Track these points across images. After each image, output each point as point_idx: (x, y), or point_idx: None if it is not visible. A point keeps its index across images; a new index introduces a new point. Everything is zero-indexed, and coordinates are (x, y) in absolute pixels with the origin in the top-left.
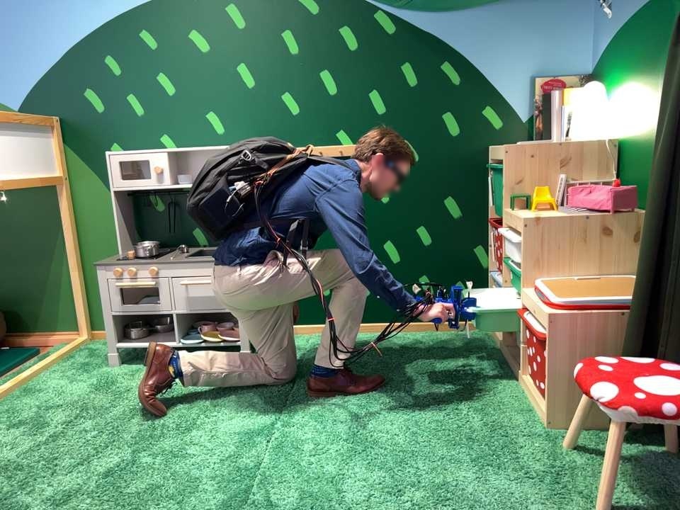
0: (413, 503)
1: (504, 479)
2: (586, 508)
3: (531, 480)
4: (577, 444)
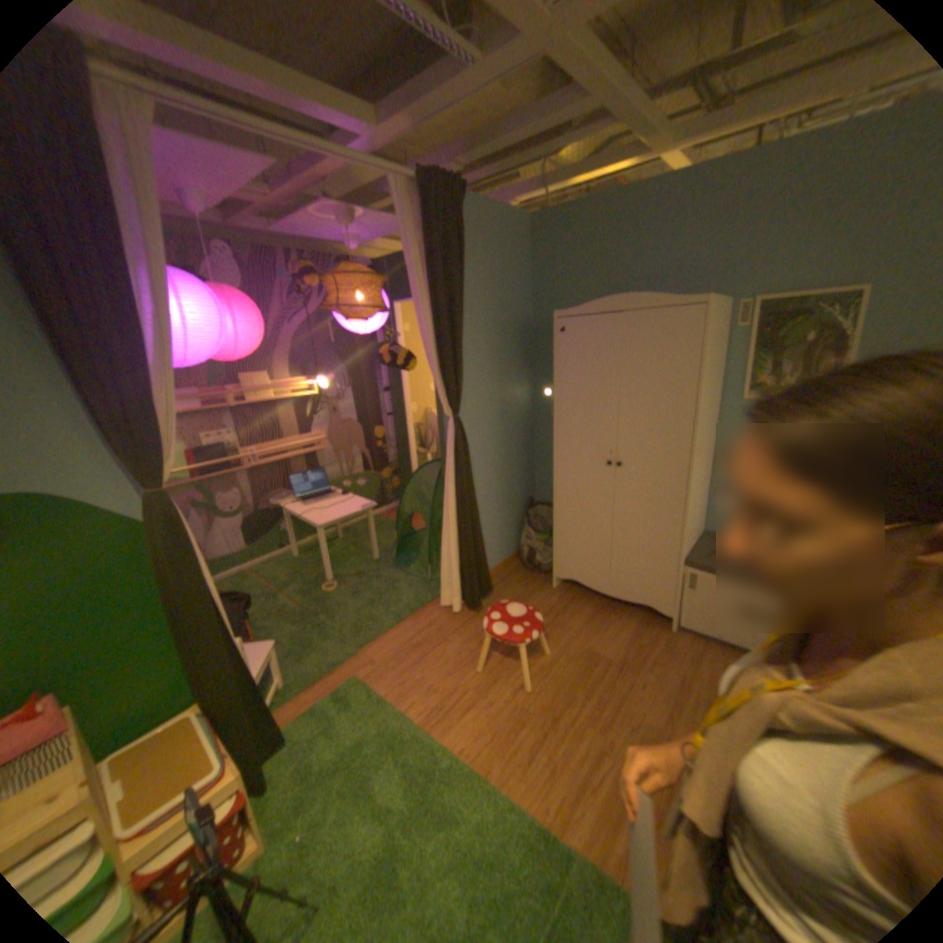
0: (419, 848)
1: (353, 823)
2: (352, 770)
3: (343, 809)
4: (277, 815)
